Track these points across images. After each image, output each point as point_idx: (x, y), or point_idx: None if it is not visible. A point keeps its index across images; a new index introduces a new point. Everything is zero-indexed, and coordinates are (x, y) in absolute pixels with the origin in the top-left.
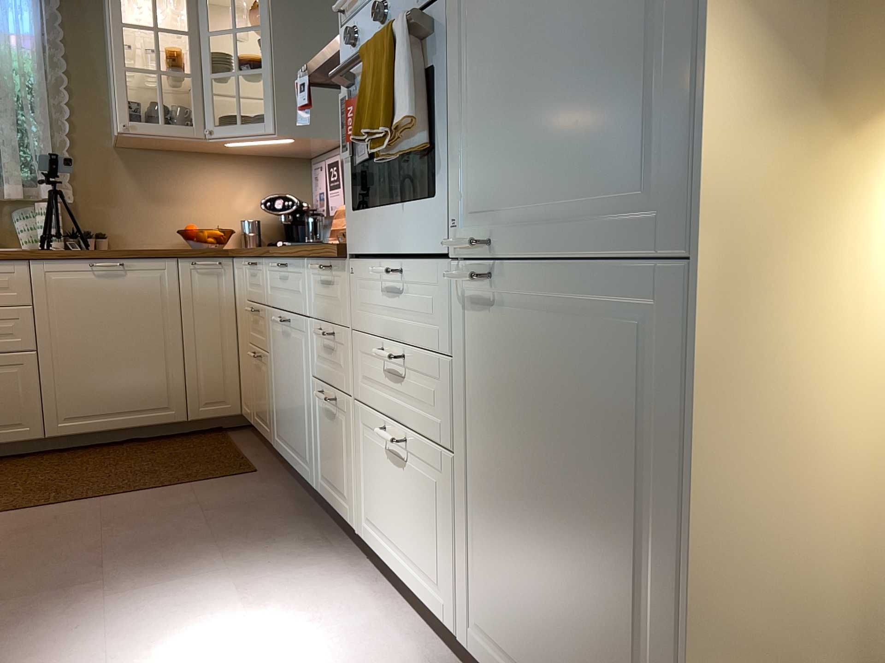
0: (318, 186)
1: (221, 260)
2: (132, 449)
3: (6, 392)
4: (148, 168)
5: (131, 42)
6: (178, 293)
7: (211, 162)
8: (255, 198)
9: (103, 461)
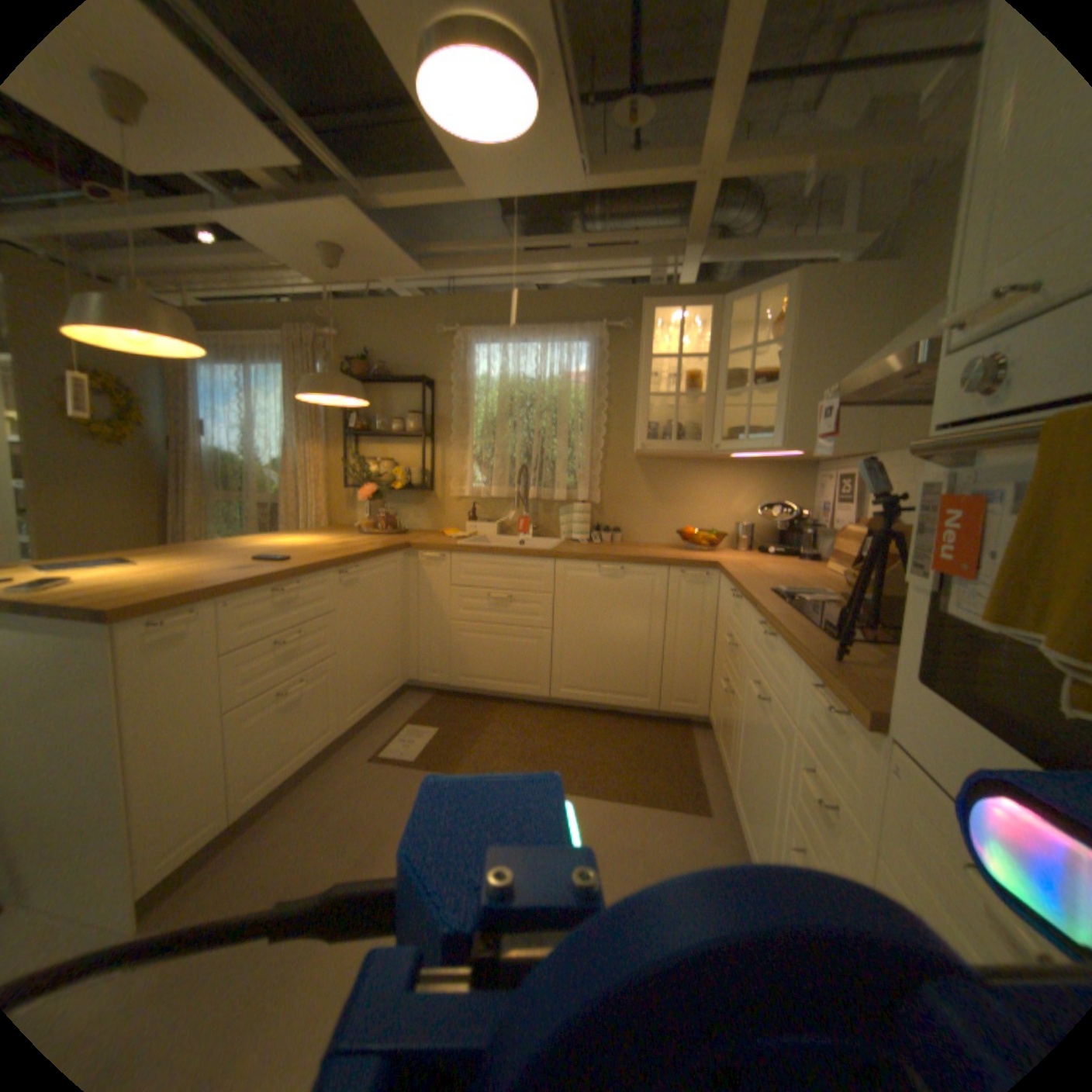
0: (822, 497)
1: (708, 572)
2: (609, 725)
3: (528, 657)
4: (659, 475)
5: (657, 370)
6: (665, 598)
7: (714, 468)
8: (752, 502)
9: (584, 735)
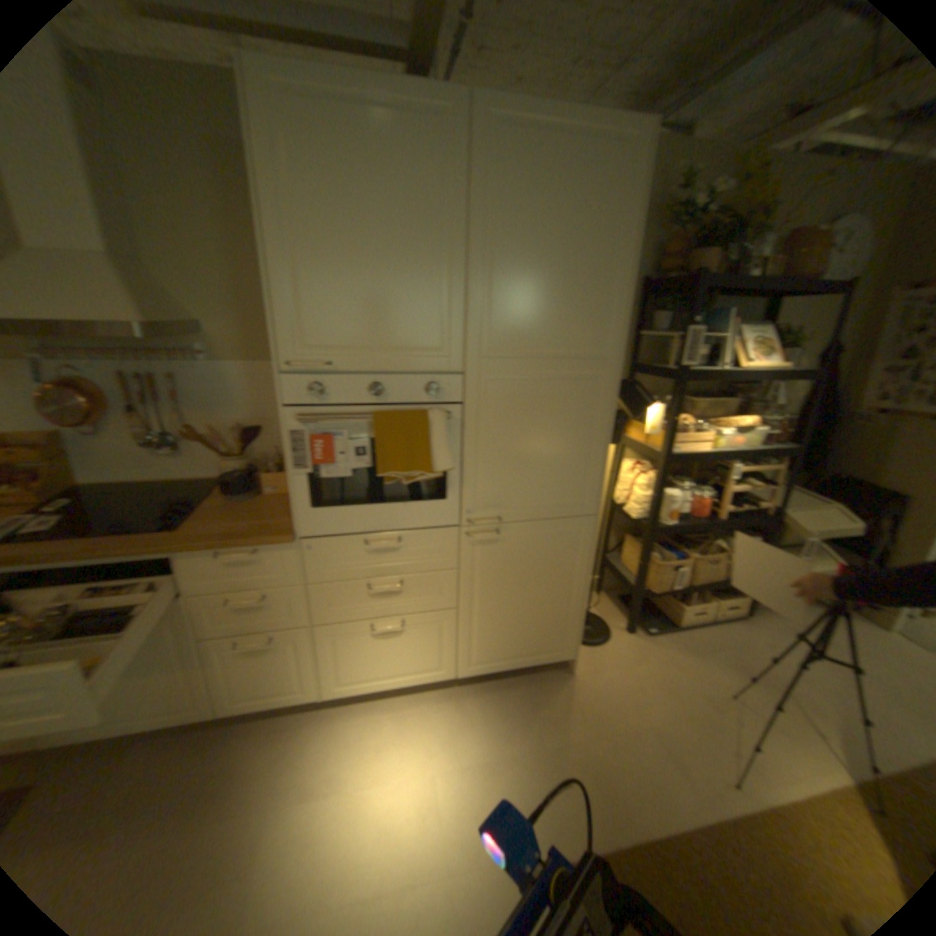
0: None
1: None
2: None
3: None
4: None
5: None
6: None
7: None
8: None
9: None
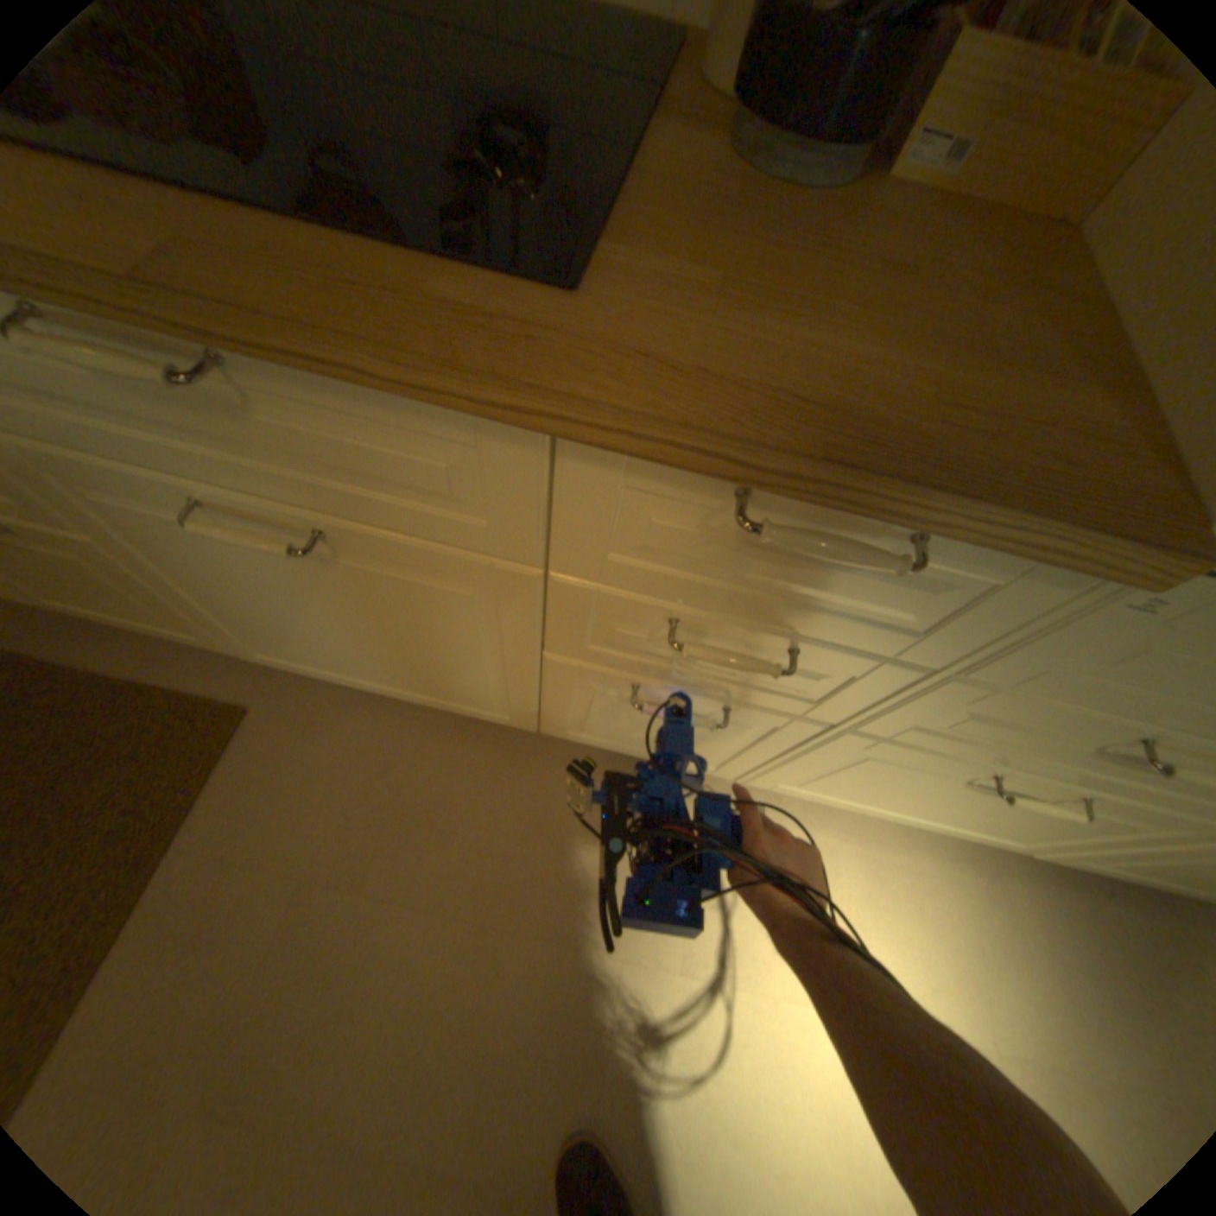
0: None
1: None
2: None
3: None
4: None
5: None
6: None
7: None
8: None
9: None
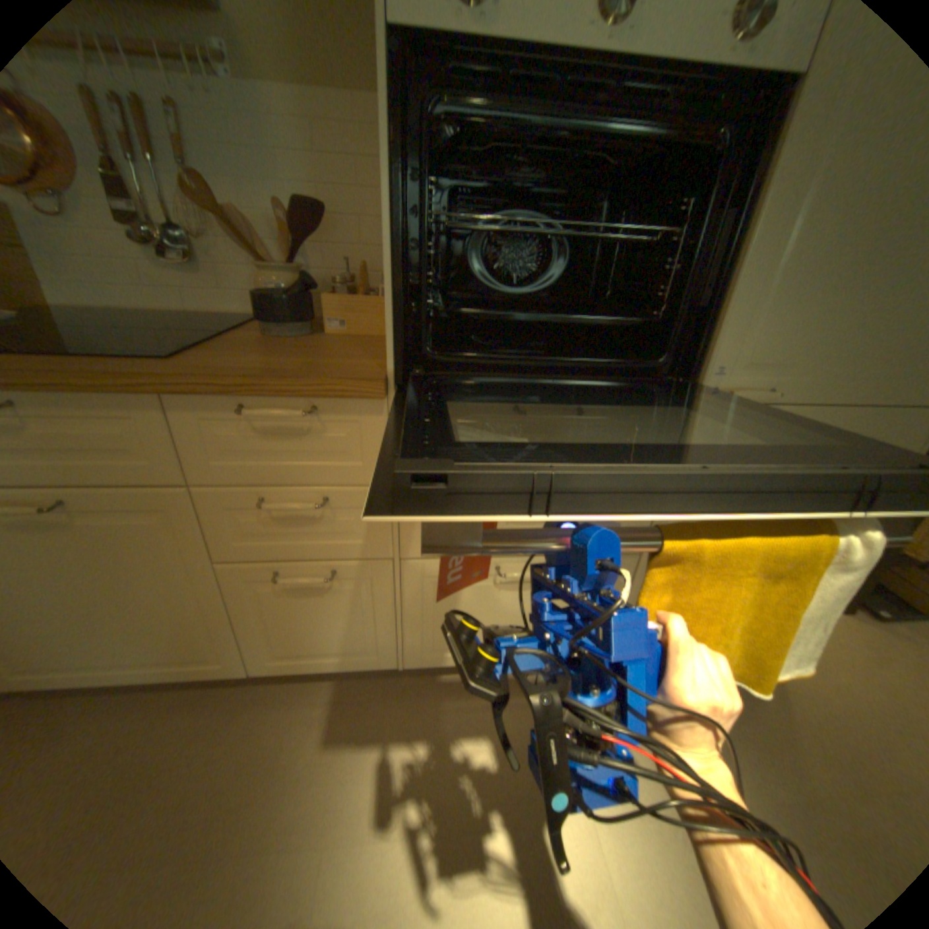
0: None
1: None
2: None
3: None
4: None
5: None
6: None
7: None
8: None
9: None
